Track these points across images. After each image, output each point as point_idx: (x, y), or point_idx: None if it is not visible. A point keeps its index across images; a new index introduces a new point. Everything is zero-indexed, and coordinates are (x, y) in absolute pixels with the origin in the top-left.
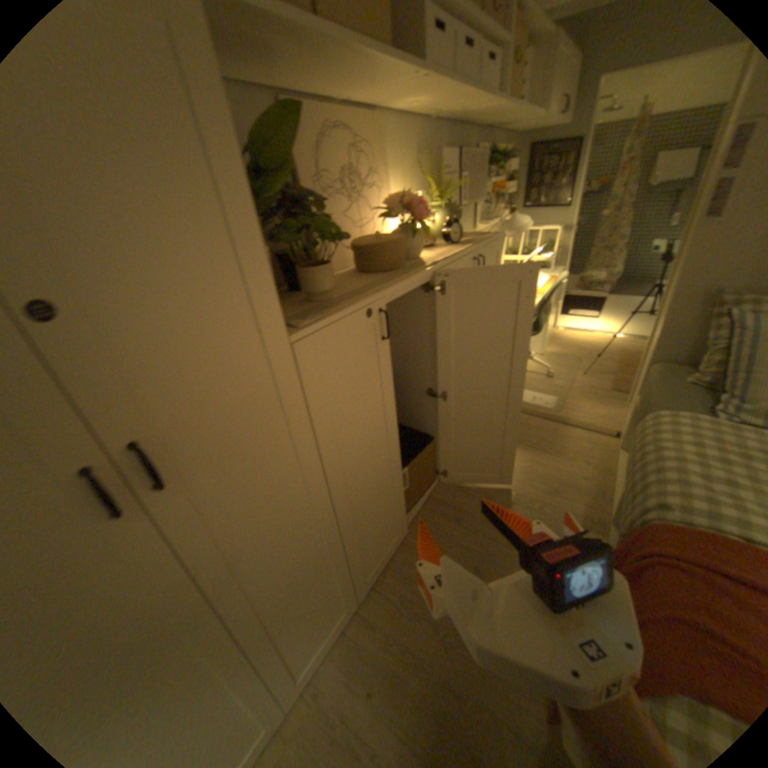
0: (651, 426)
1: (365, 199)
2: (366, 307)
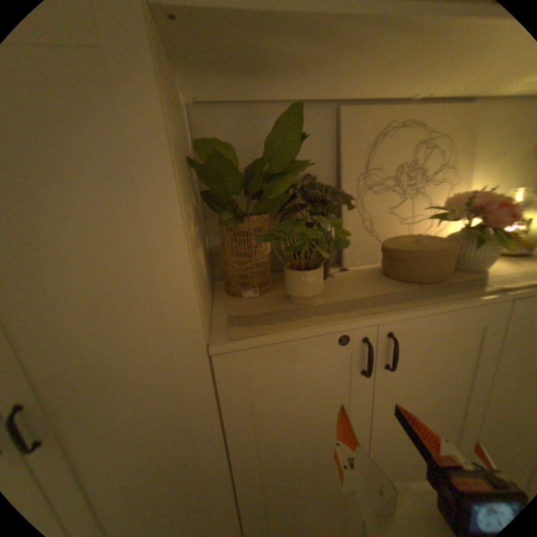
0: None
1: (427, 196)
2: (341, 333)
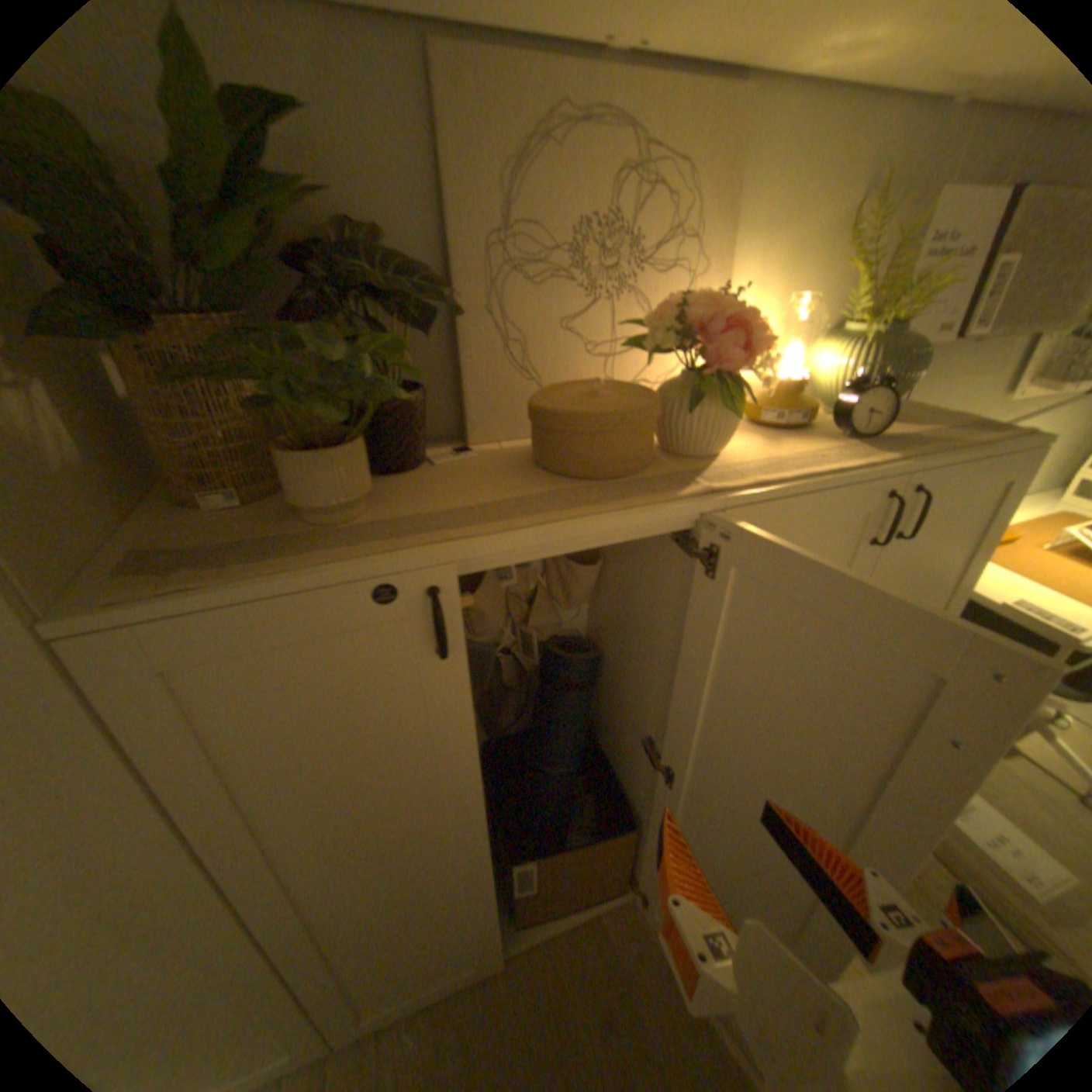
0: None
1: (643, 295)
2: (375, 579)
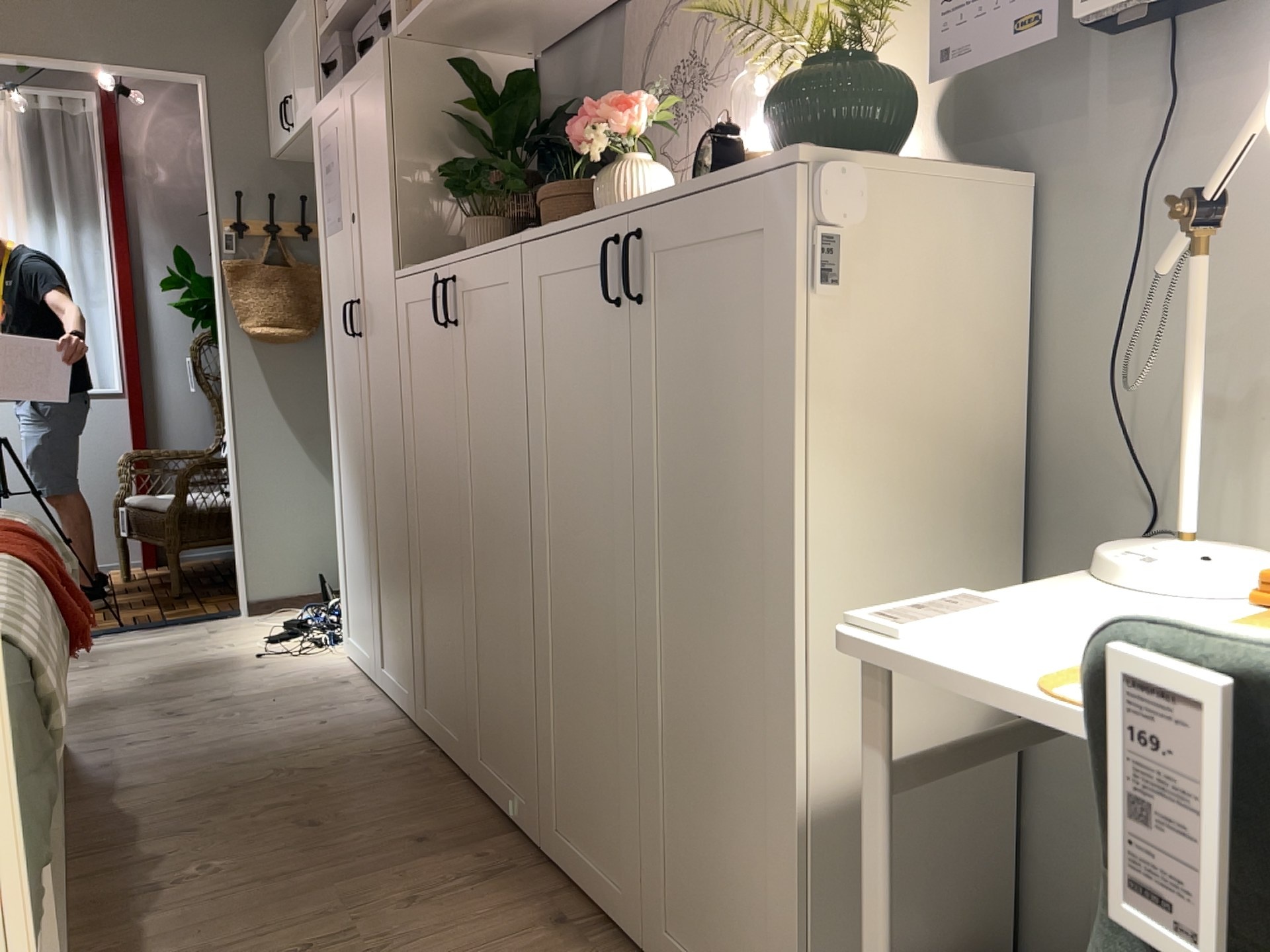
0: (12, 644)
1: (707, 112)
2: (433, 272)
